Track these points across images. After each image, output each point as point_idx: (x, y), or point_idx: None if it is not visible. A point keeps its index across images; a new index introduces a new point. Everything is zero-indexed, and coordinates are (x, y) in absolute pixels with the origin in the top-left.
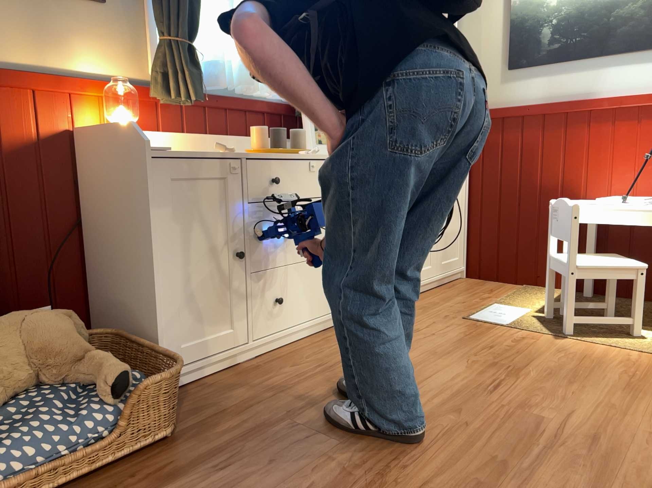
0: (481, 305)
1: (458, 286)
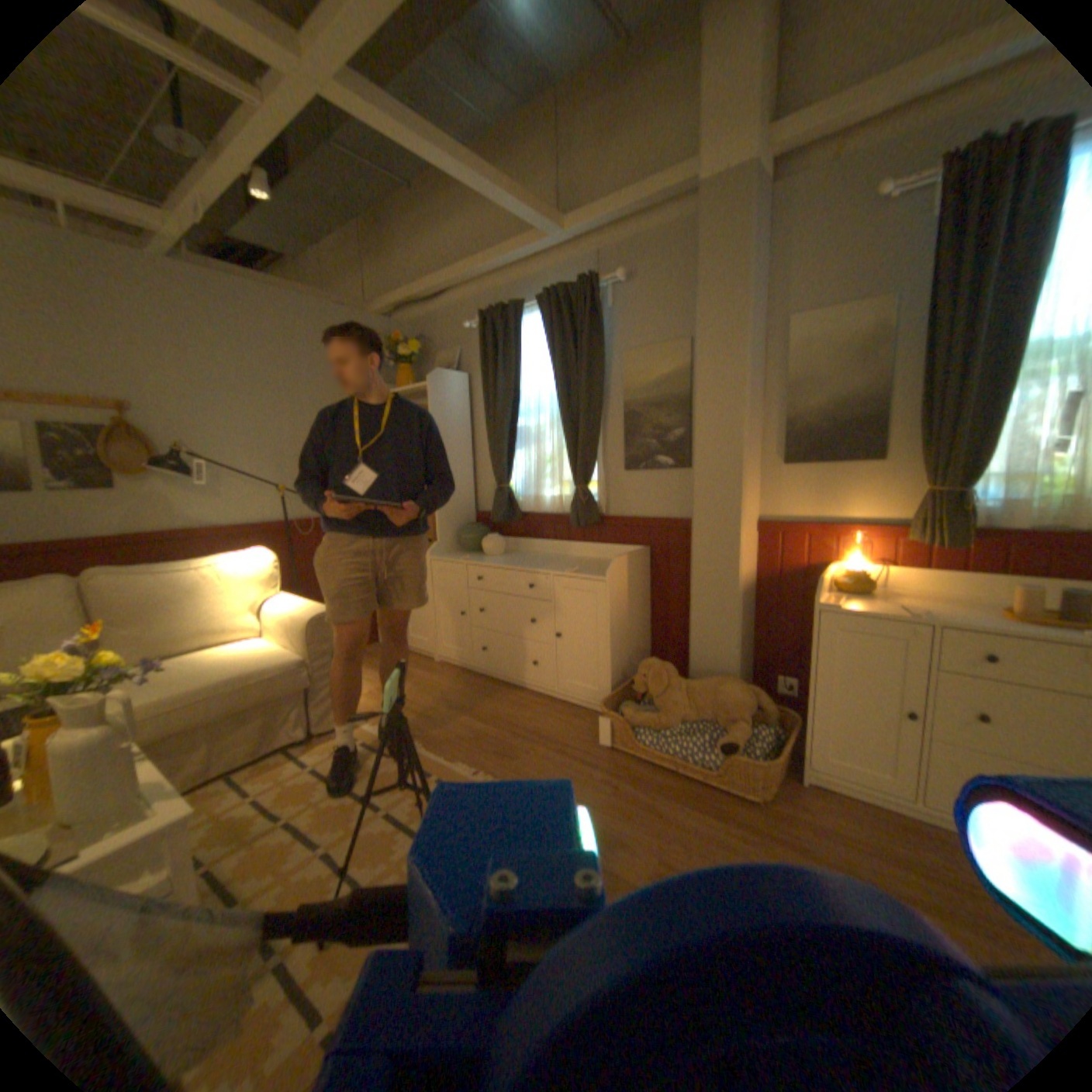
0: None
1: None
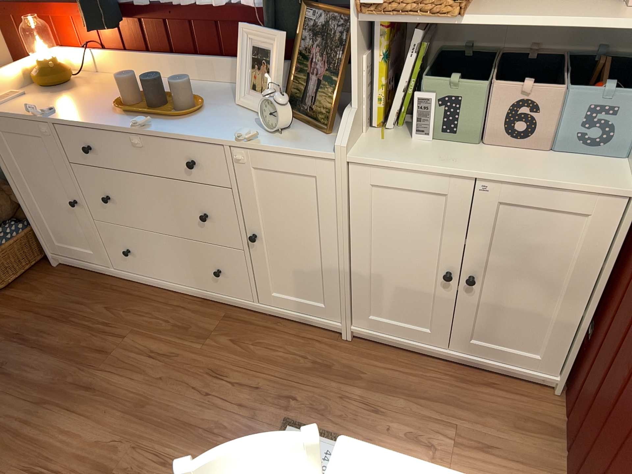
0: (368, 432)
1: (476, 389)
